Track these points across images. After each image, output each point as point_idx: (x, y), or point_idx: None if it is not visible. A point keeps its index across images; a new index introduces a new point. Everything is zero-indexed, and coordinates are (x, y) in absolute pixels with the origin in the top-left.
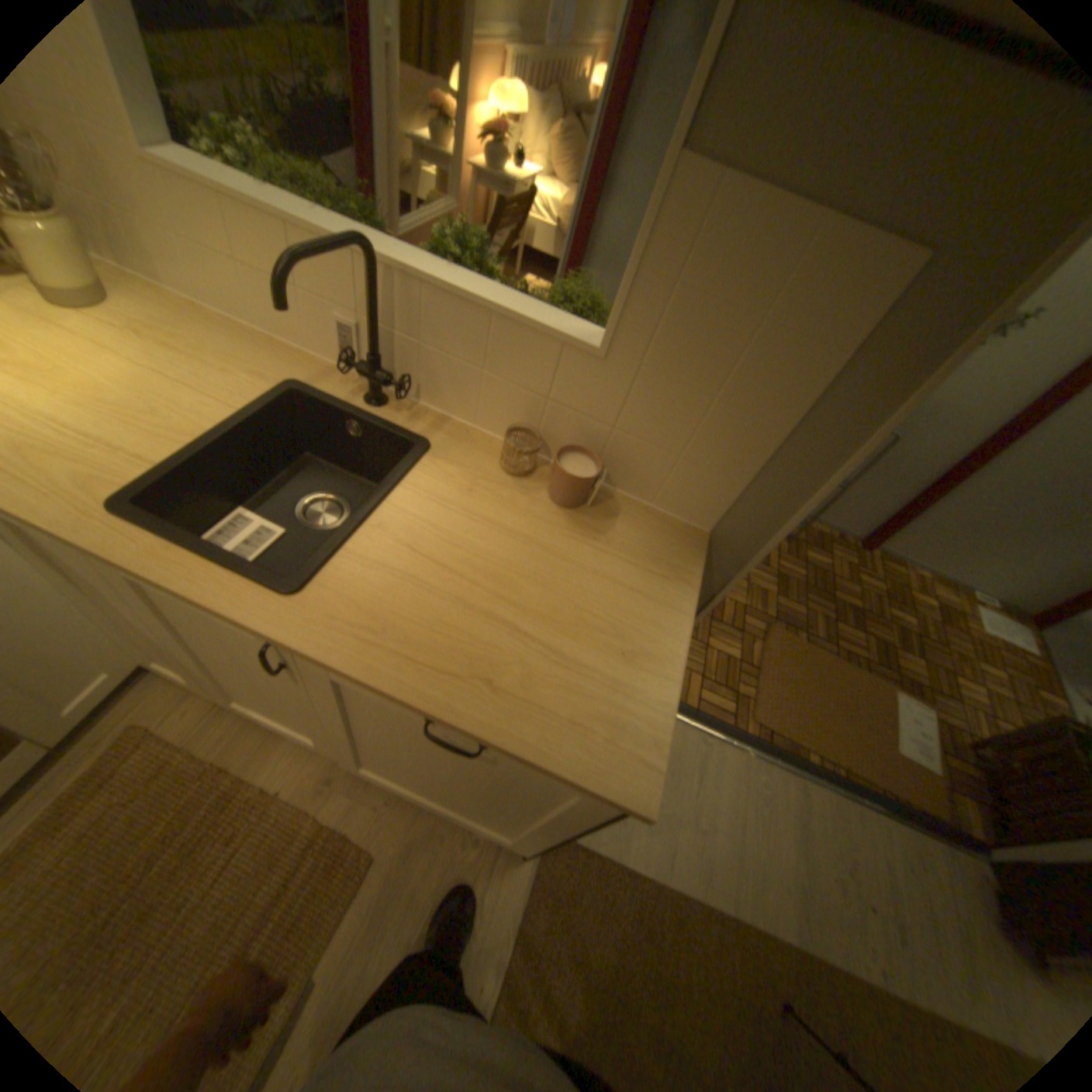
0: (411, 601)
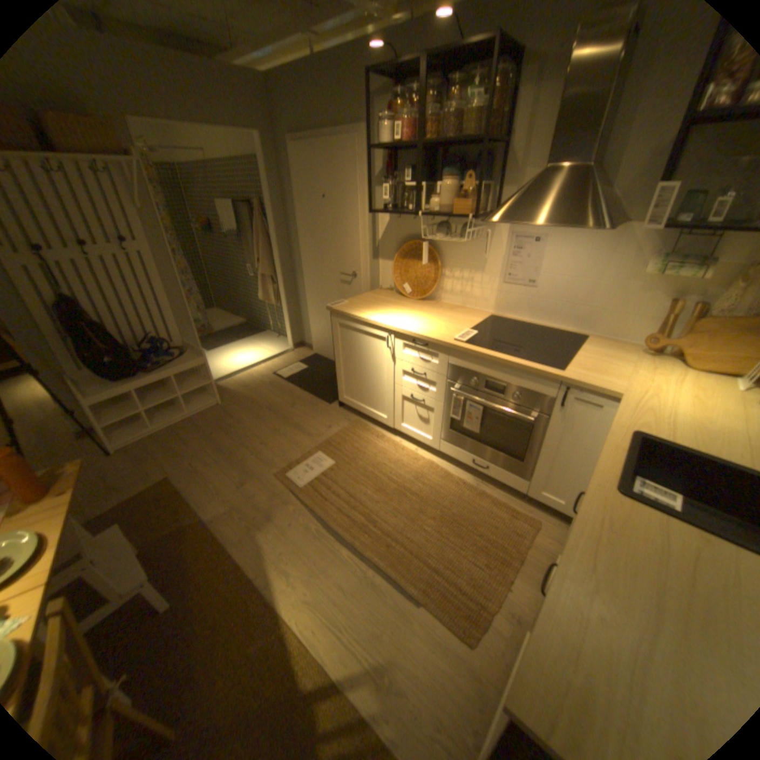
0: (645, 554)
